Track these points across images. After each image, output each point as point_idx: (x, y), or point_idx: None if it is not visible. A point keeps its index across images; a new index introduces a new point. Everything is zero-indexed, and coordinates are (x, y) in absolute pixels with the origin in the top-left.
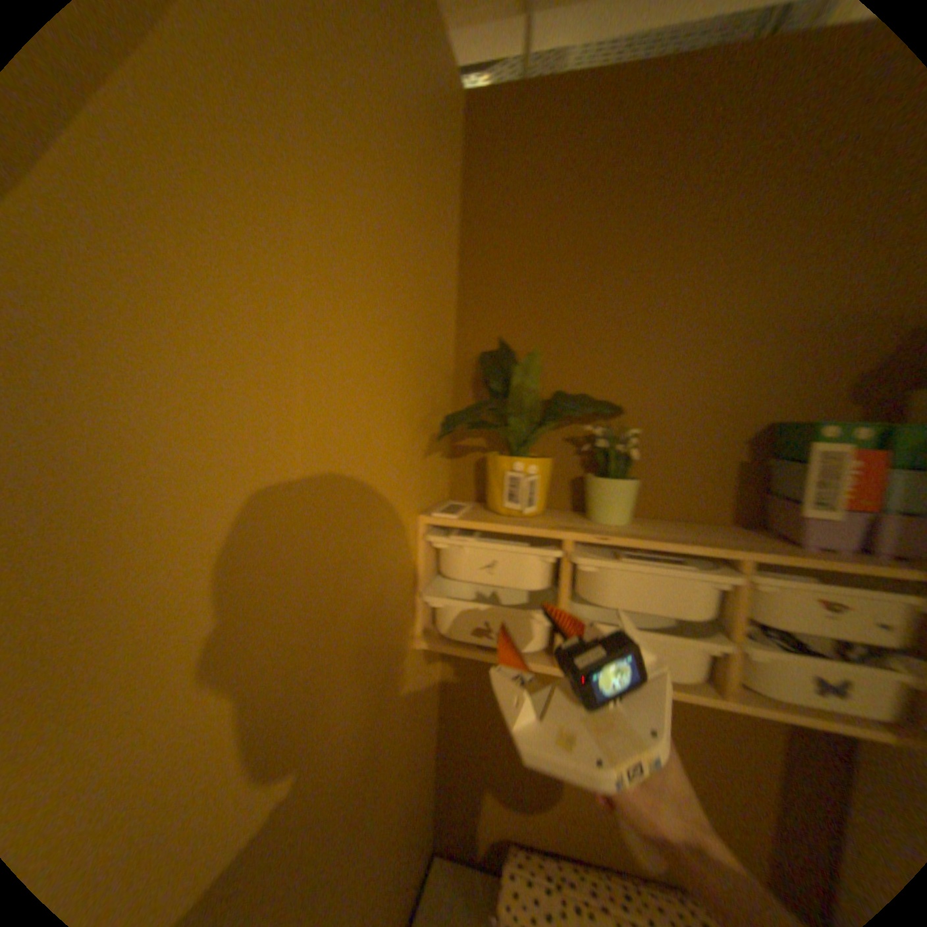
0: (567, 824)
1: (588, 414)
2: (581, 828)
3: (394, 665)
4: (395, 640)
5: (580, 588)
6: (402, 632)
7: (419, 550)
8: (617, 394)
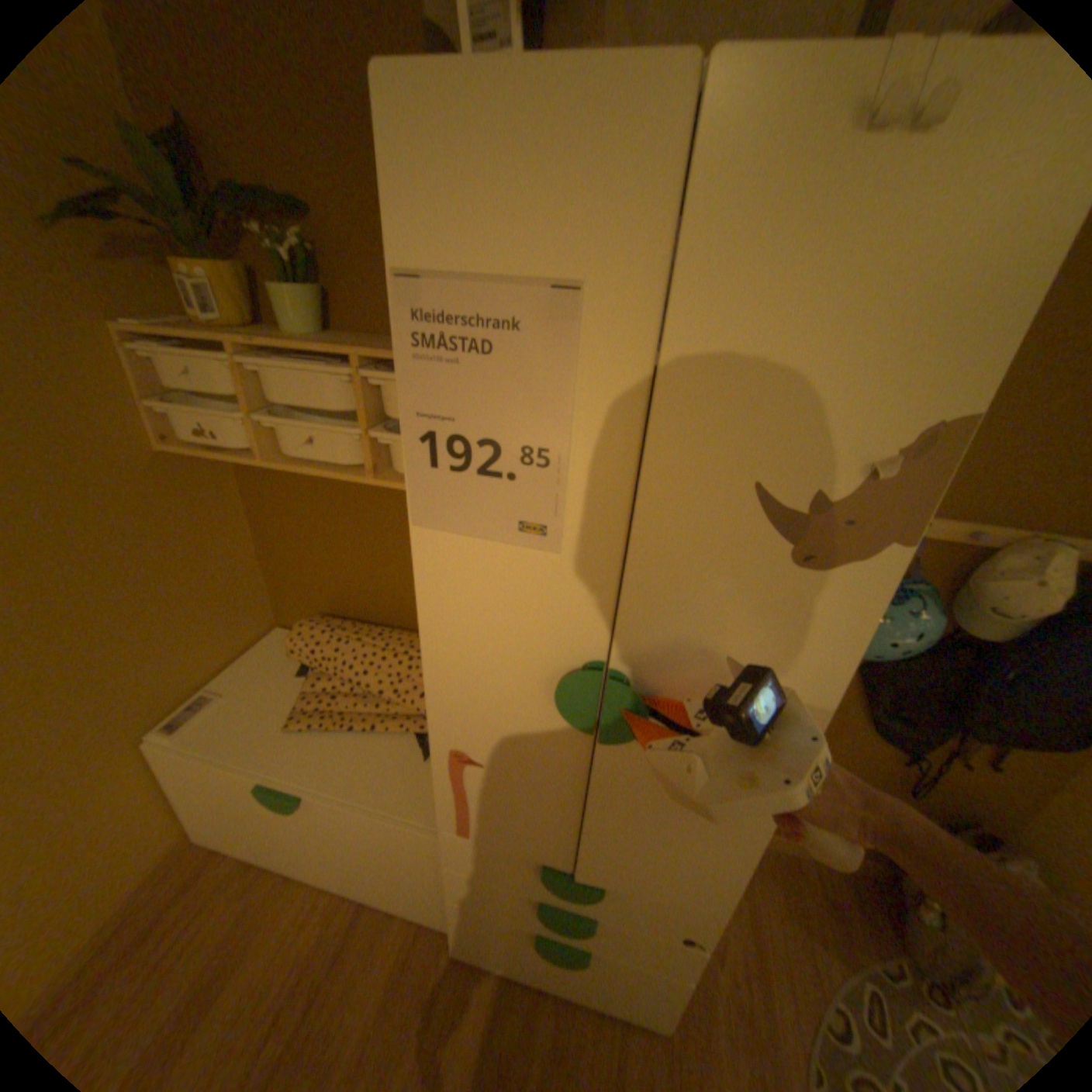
0: (356, 600)
1: (241, 211)
2: (366, 602)
3: (107, 456)
4: (98, 435)
5: (259, 393)
6: (113, 431)
7: (120, 360)
8: (299, 189)
